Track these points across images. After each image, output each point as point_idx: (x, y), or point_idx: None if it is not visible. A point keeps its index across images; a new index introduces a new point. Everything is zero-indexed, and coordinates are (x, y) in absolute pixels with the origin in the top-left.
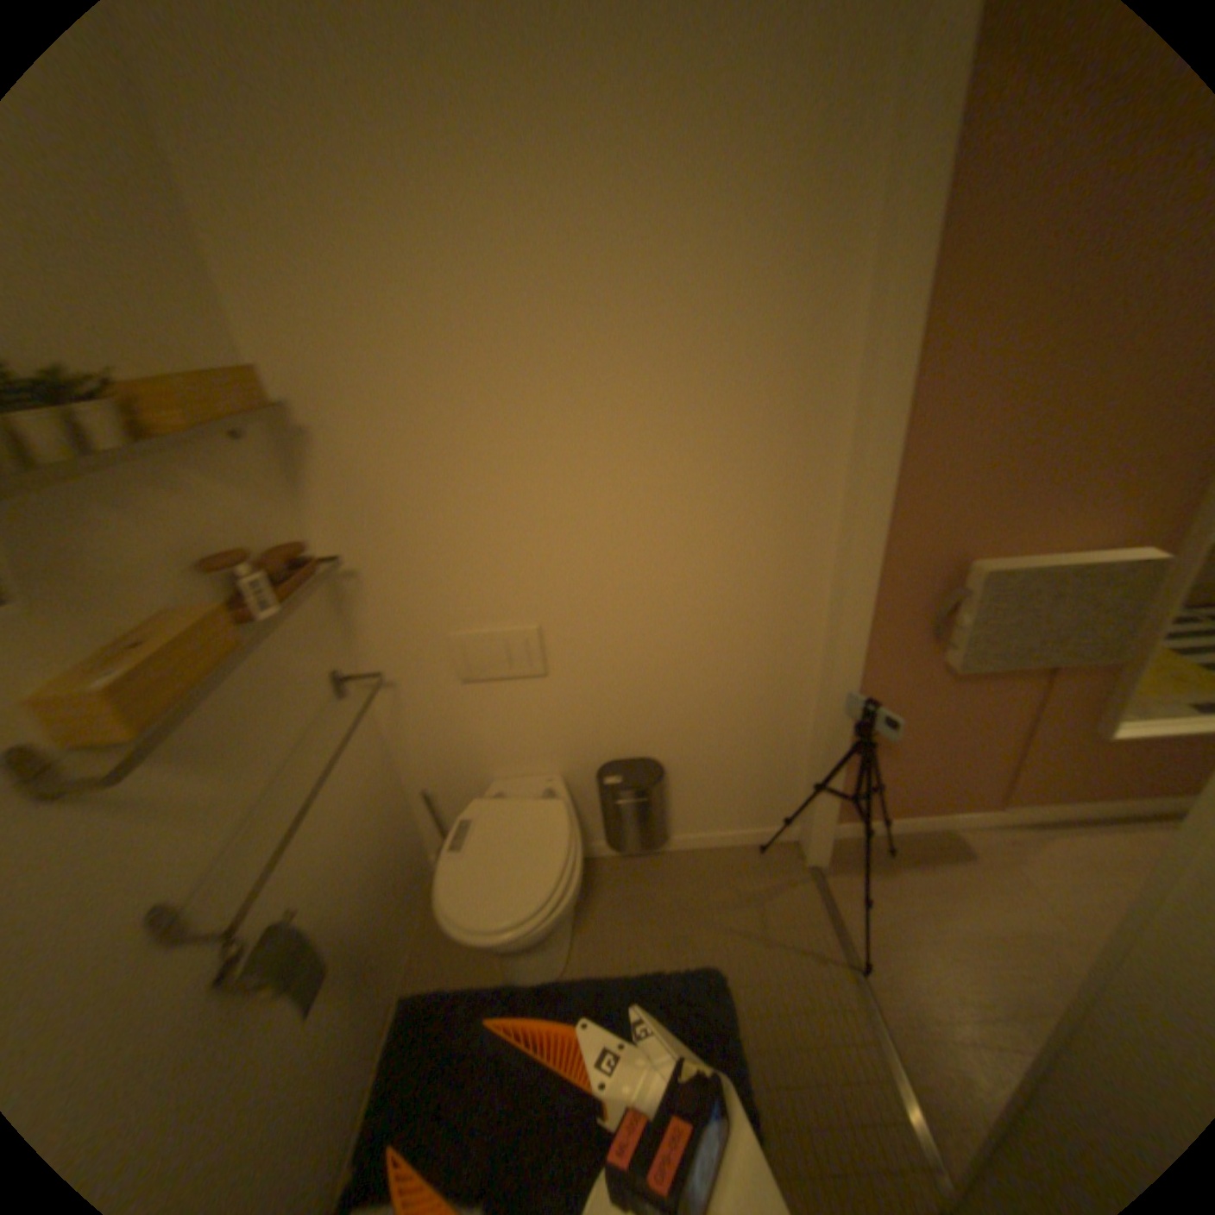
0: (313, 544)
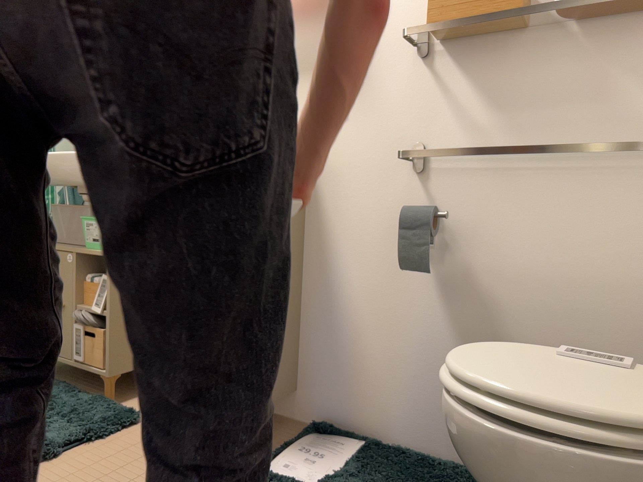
0: None
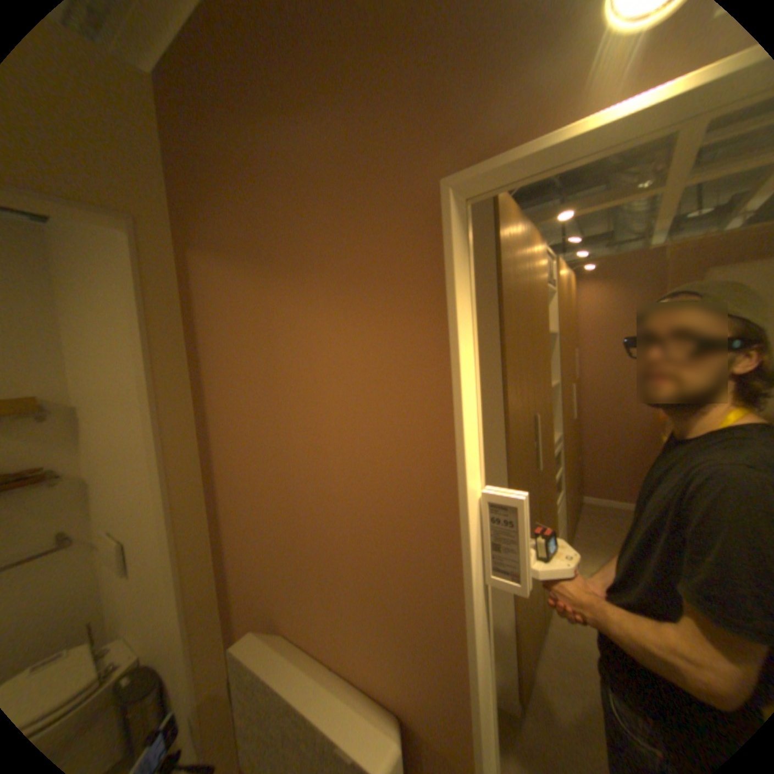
0: (79, 468)
